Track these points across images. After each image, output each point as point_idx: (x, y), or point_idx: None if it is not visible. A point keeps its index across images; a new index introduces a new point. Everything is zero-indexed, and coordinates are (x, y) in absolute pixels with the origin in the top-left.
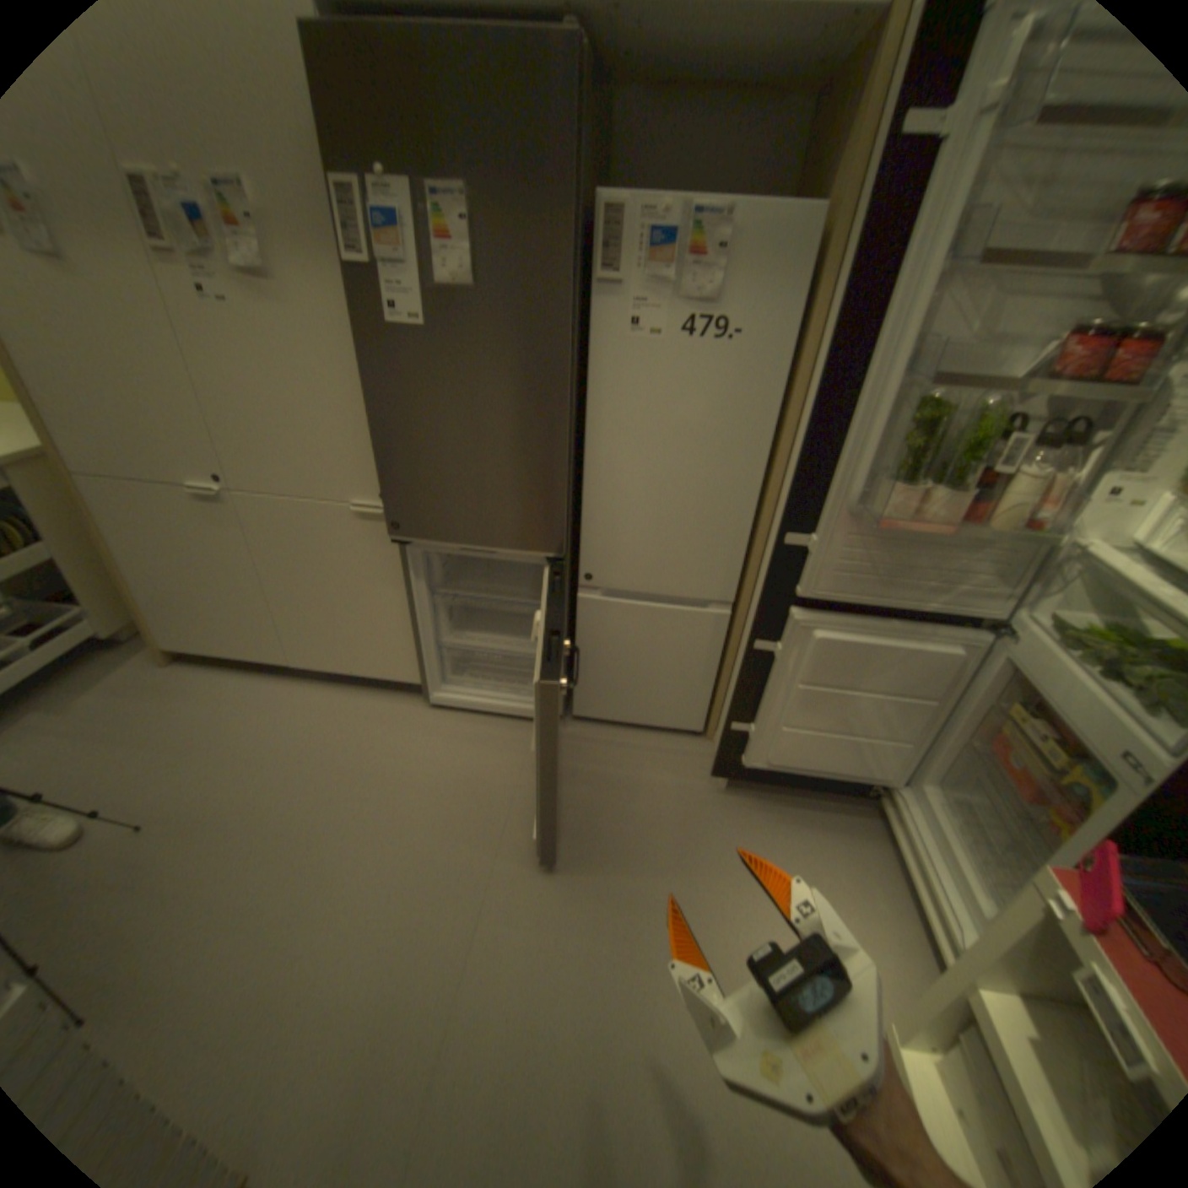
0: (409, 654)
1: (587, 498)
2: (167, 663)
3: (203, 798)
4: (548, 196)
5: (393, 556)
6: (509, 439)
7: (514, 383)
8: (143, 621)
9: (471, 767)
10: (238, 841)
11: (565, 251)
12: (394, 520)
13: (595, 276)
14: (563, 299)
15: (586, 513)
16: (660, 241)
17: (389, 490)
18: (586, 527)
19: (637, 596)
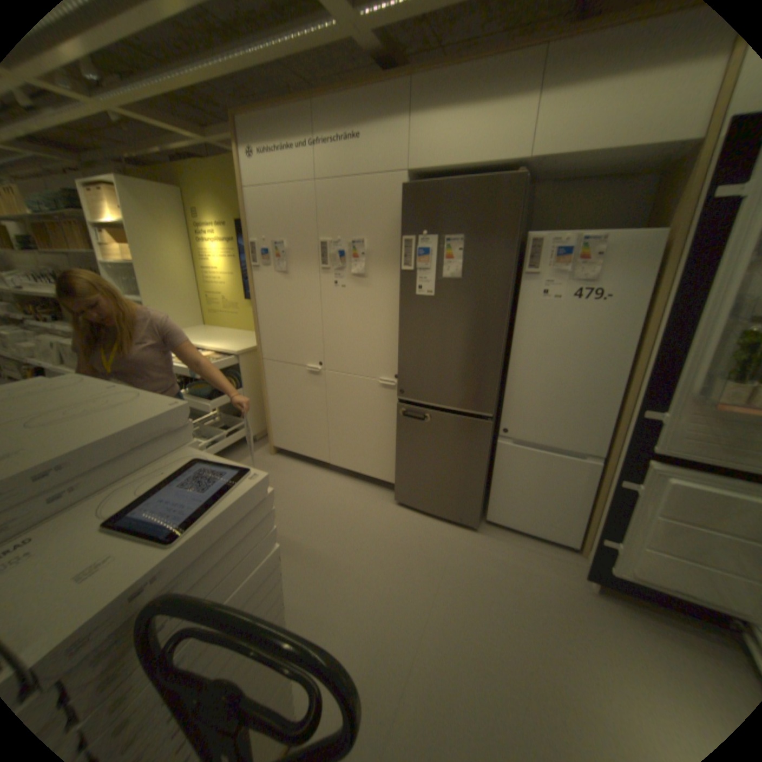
0: (393, 465)
1: (509, 384)
2: (274, 453)
3: (286, 522)
4: (504, 237)
5: (395, 408)
6: (469, 350)
7: (476, 322)
8: (270, 430)
9: (422, 538)
10: (300, 548)
11: (510, 260)
12: (401, 388)
13: (523, 270)
14: (507, 282)
15: (508, 392)
16: (563, 253)
17: (402, 373)
18: (507, 400)
19: (536, 446)
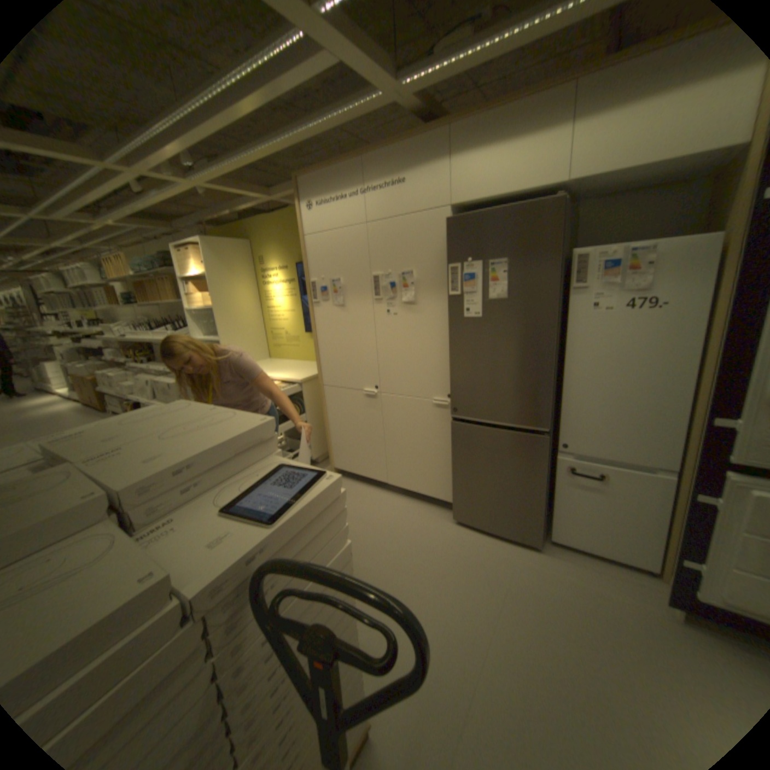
0: (450, 484)
1: (565, 398)
2: None
3: None
4: (547, 257)
5: (449, 427)
6: (520, 366)
7: (525, 338)
8: (331, 452)
9: (484, 558)
10: (364, 563)
11: (556, 278)
12: (455, 407)
13: (570, 286)
14: (554, 299)
15: (564, 407)
16: (610, 266)
17: (454, 392)
18: (563, 415)
19: (599, 461)
